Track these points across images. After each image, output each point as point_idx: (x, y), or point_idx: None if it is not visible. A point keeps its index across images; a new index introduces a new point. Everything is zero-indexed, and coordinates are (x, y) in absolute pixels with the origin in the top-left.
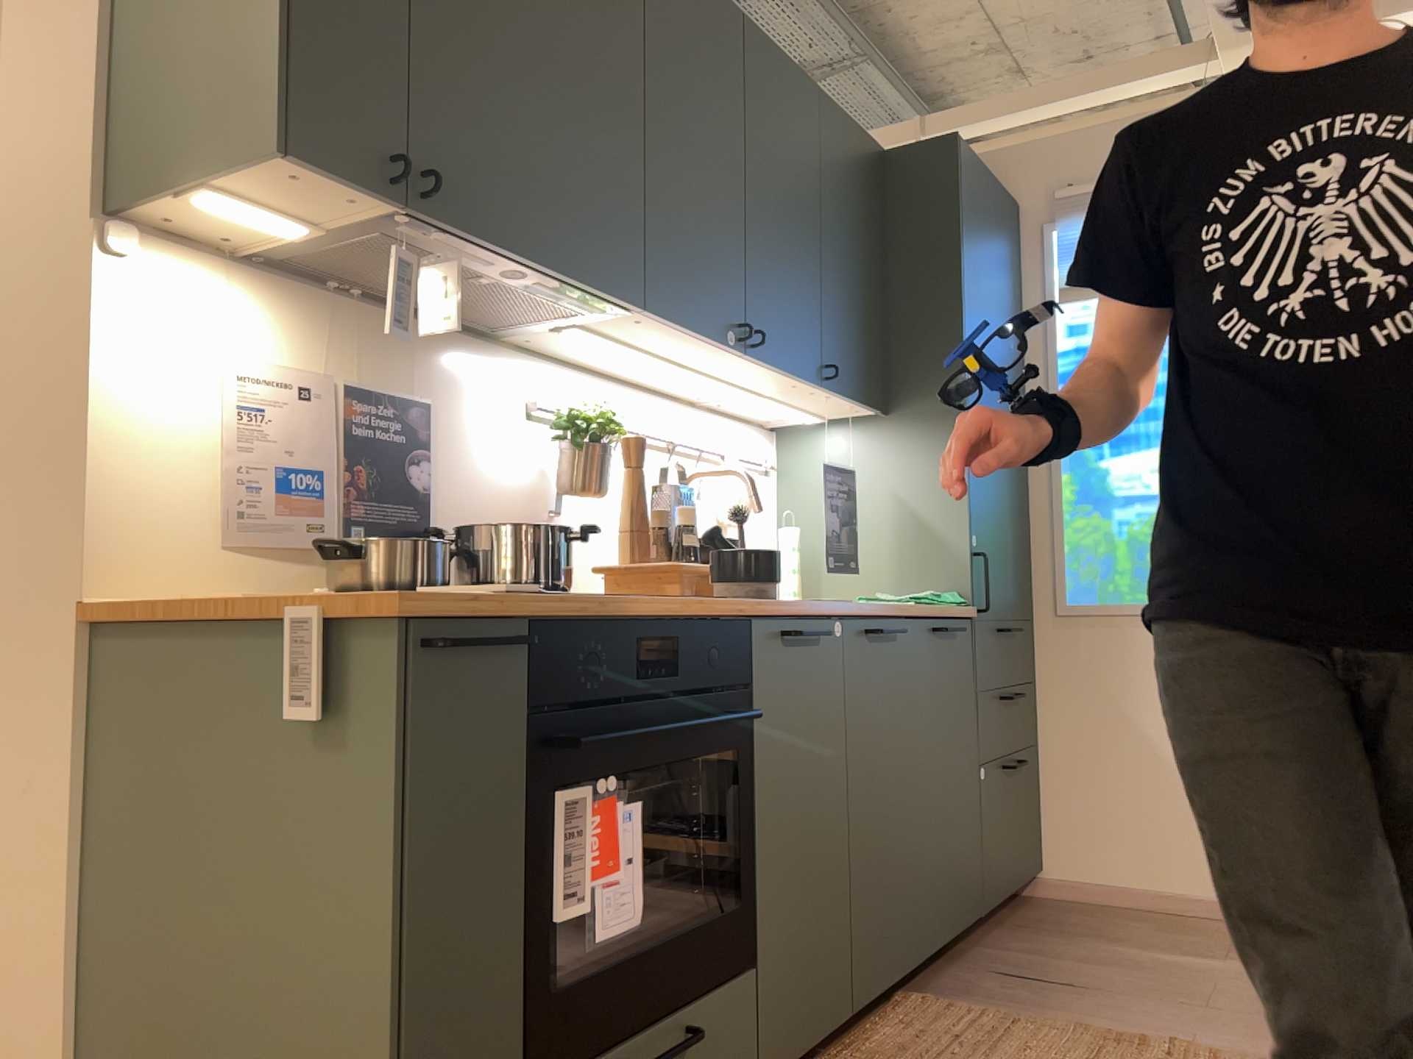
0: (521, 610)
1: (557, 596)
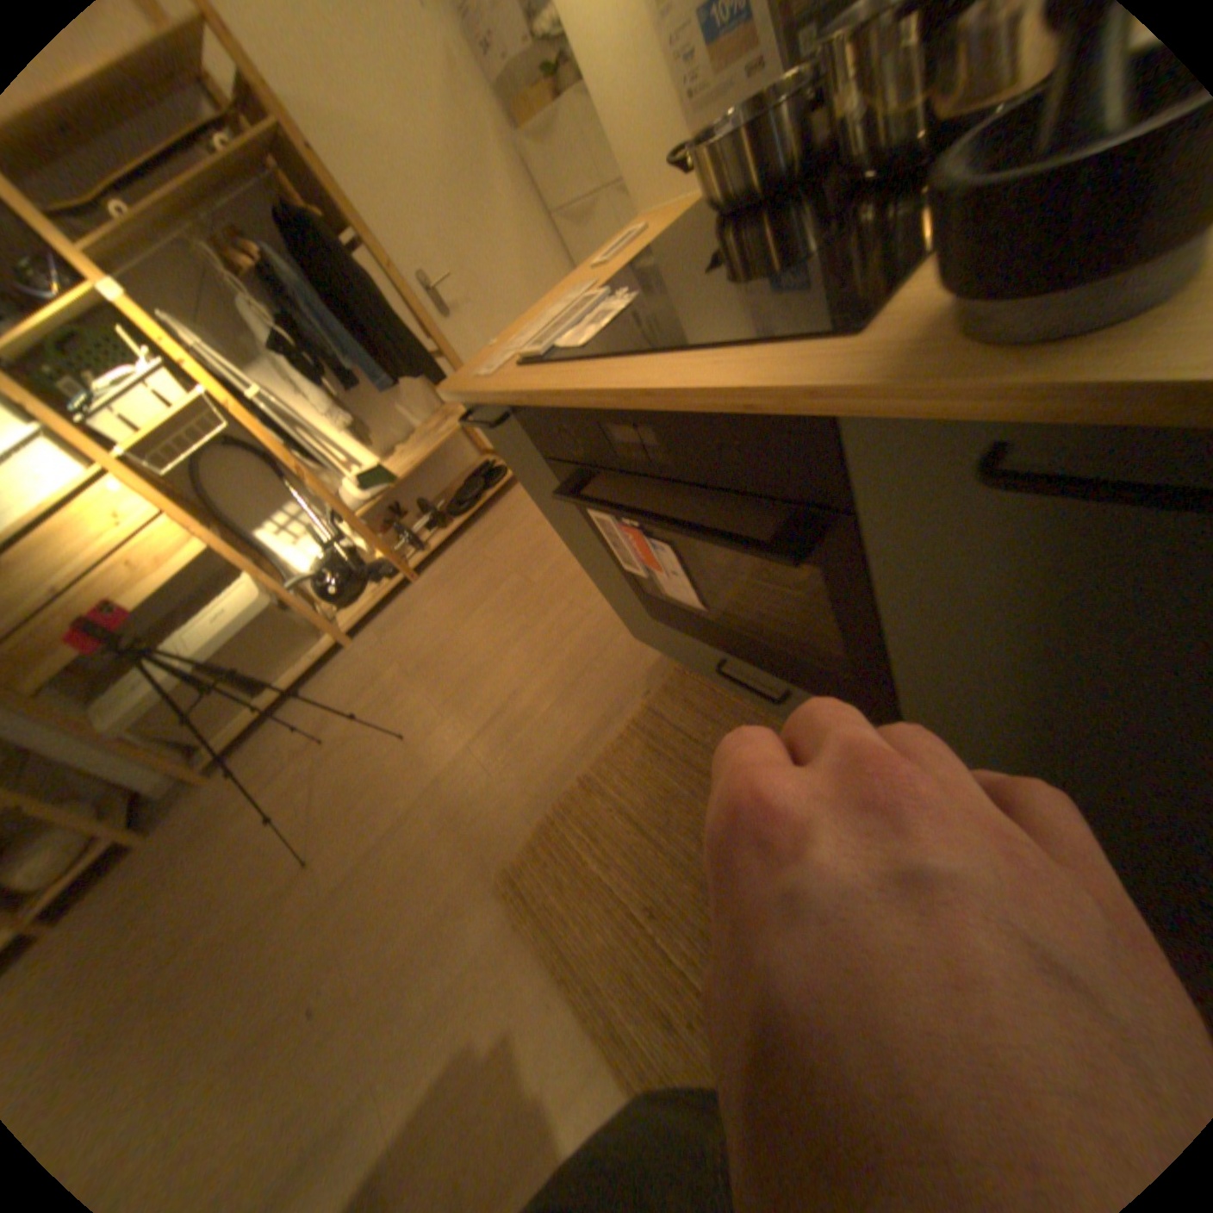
0: (500, 392)
1: (541, 367)
